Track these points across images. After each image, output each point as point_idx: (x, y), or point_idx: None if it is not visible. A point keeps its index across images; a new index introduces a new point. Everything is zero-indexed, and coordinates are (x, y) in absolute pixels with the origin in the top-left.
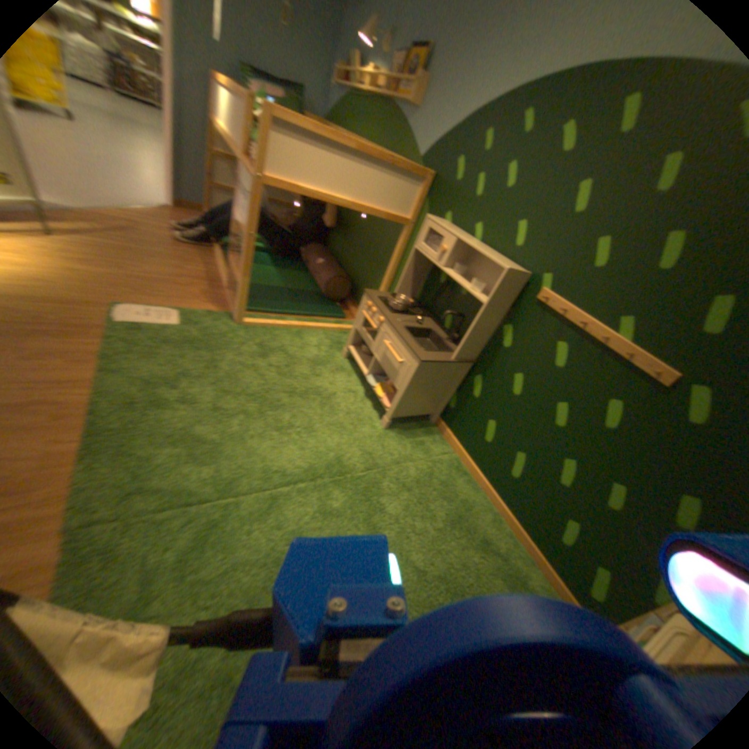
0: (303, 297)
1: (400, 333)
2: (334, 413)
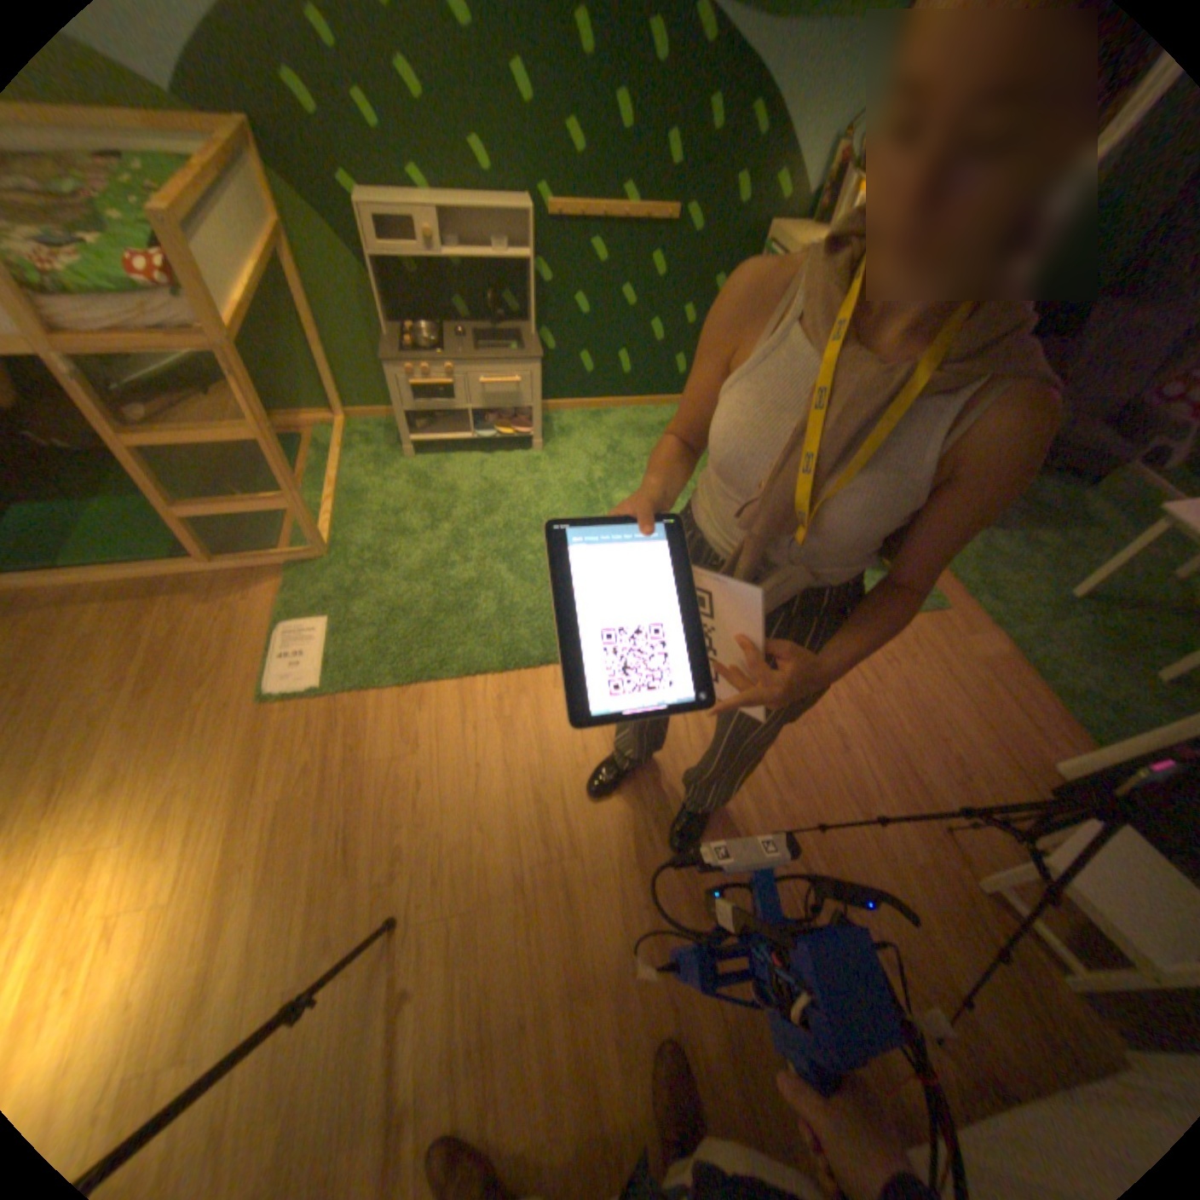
0: (224, 475)
1: (490, 360)
2: (516, 486)
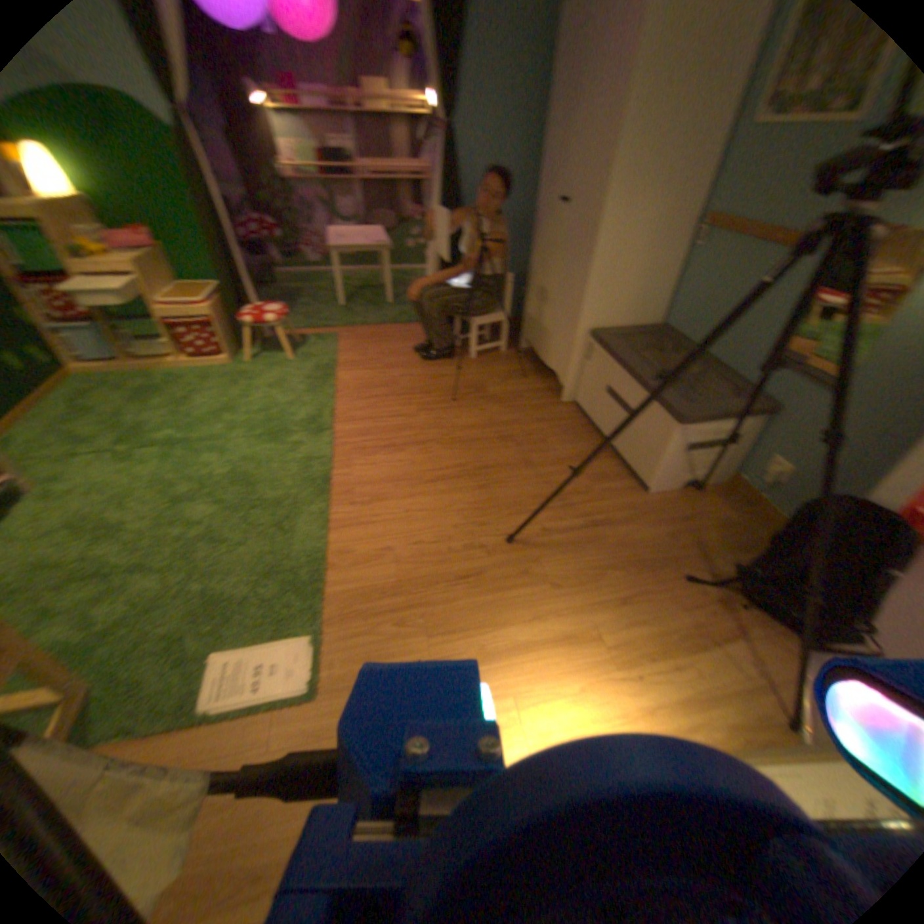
0: None
1: None
2: (69, 508)
